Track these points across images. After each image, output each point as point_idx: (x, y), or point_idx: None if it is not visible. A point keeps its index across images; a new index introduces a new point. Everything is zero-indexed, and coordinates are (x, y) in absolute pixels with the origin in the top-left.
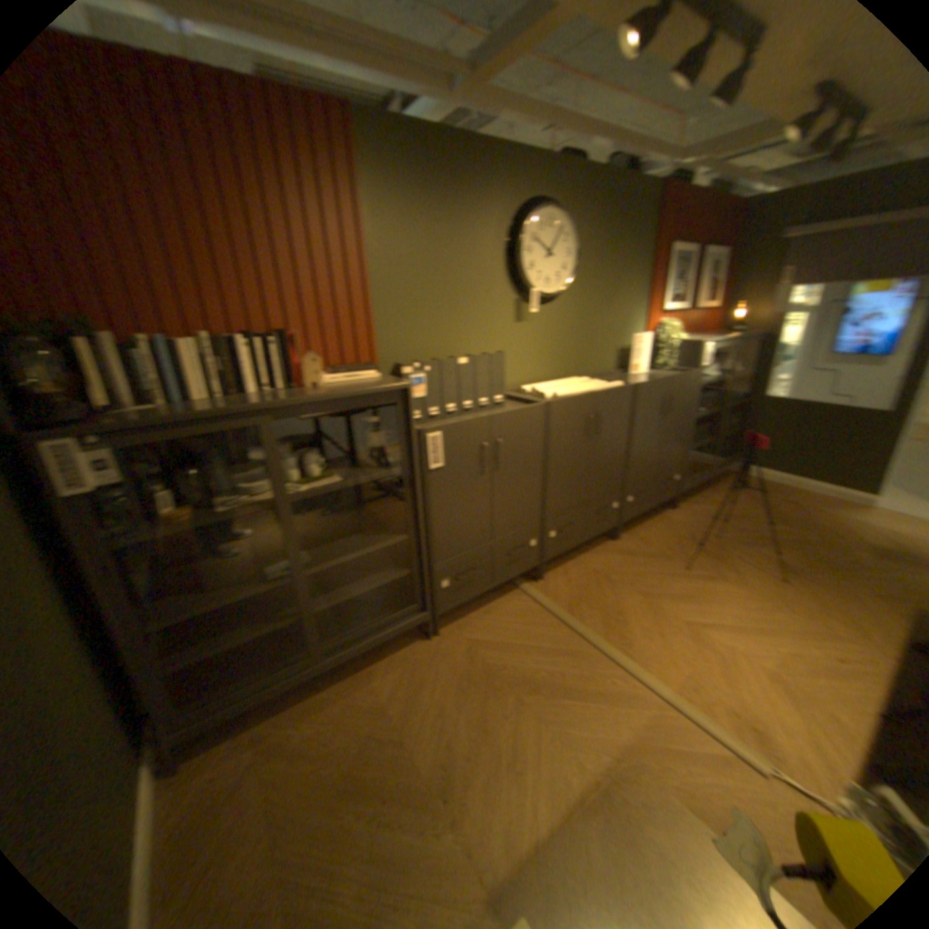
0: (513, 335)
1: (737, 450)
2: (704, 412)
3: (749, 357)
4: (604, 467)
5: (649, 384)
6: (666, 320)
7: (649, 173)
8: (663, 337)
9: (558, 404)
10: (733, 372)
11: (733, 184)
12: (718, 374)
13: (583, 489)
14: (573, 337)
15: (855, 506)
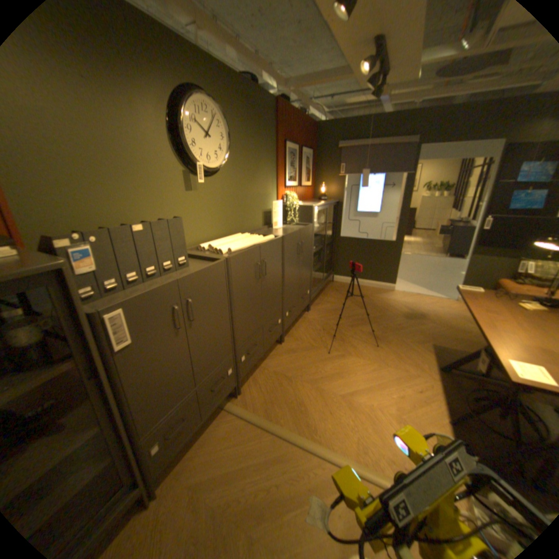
0: (186, 201)
1: (329, 268)
2: (315, 249)
3: (329, 215)
4: (271, 297)
5: (290, 235)
6: (288, 192)
7: (265, 92)
8: (288, 203)
9: (236, 258)
10: (324, 224)
11: (308, 113)
12: (318, 225)
13: (260, 317)
14: (234, 203)
15: (386, 291)
